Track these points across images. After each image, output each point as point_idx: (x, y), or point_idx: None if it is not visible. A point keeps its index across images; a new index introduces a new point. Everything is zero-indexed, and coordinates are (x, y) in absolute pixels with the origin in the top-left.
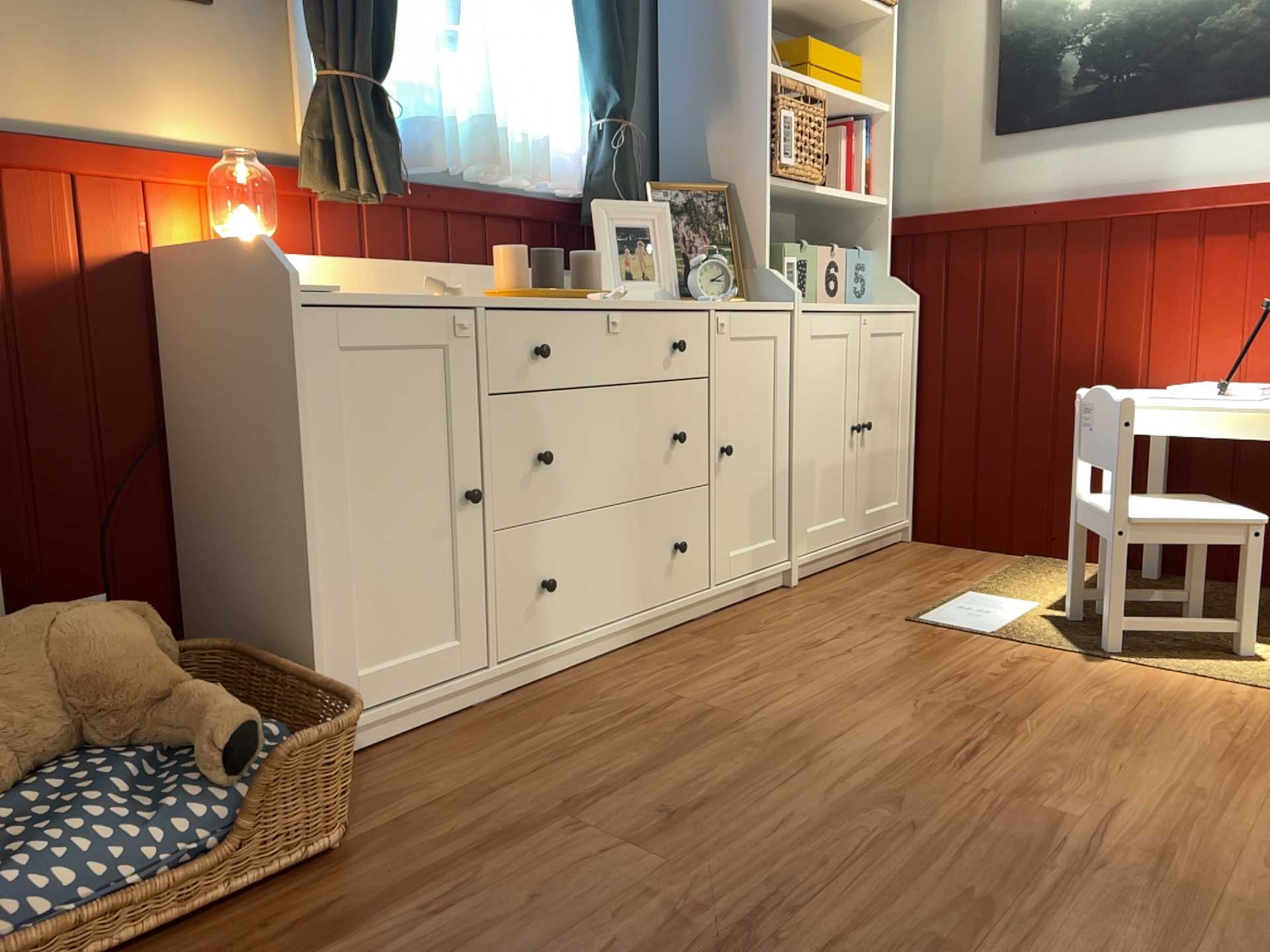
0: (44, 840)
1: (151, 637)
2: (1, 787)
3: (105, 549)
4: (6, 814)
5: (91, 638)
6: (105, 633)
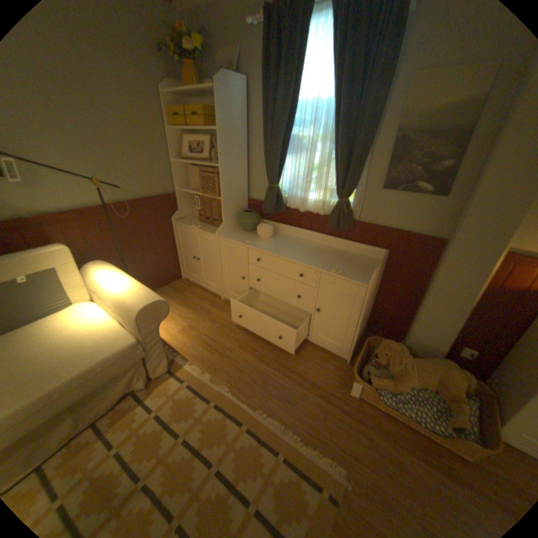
0: (415, 407)
1: (467, 387)
2: (418, 390)
3: (481, 351)
4: (416, 394)
5: (452, 380)
6: (455, 382)
